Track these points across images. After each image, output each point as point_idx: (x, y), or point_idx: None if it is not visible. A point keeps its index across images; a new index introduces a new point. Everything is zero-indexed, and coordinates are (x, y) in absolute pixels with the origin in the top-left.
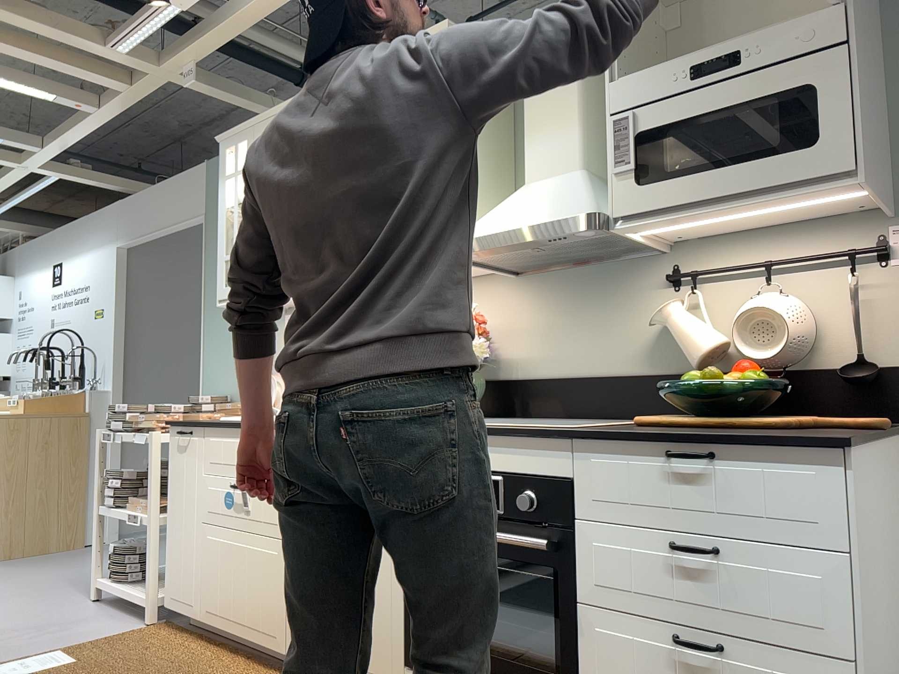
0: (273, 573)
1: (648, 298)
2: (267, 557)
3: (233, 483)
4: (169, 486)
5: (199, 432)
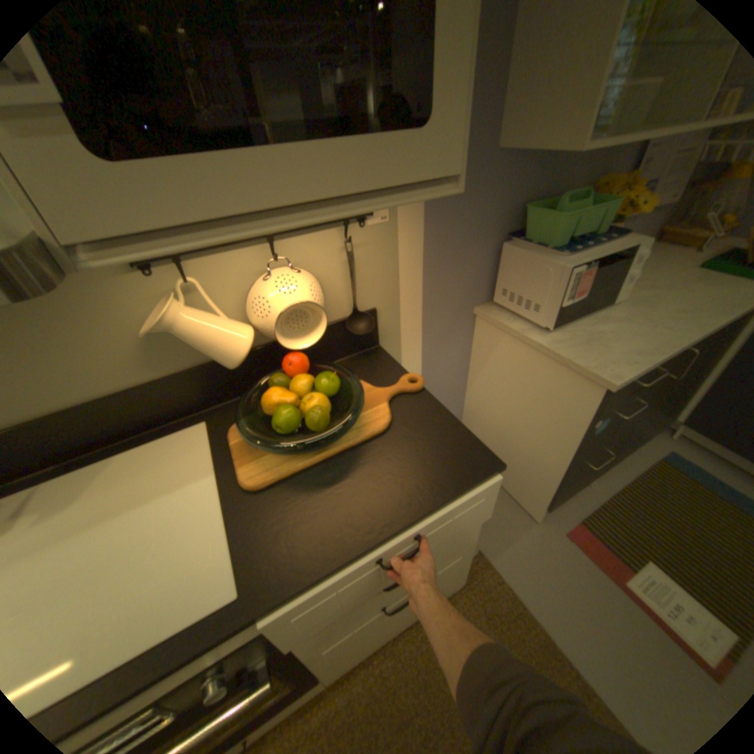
0: None
1: (104, 291)
2: None
3: None
4: None
5: None
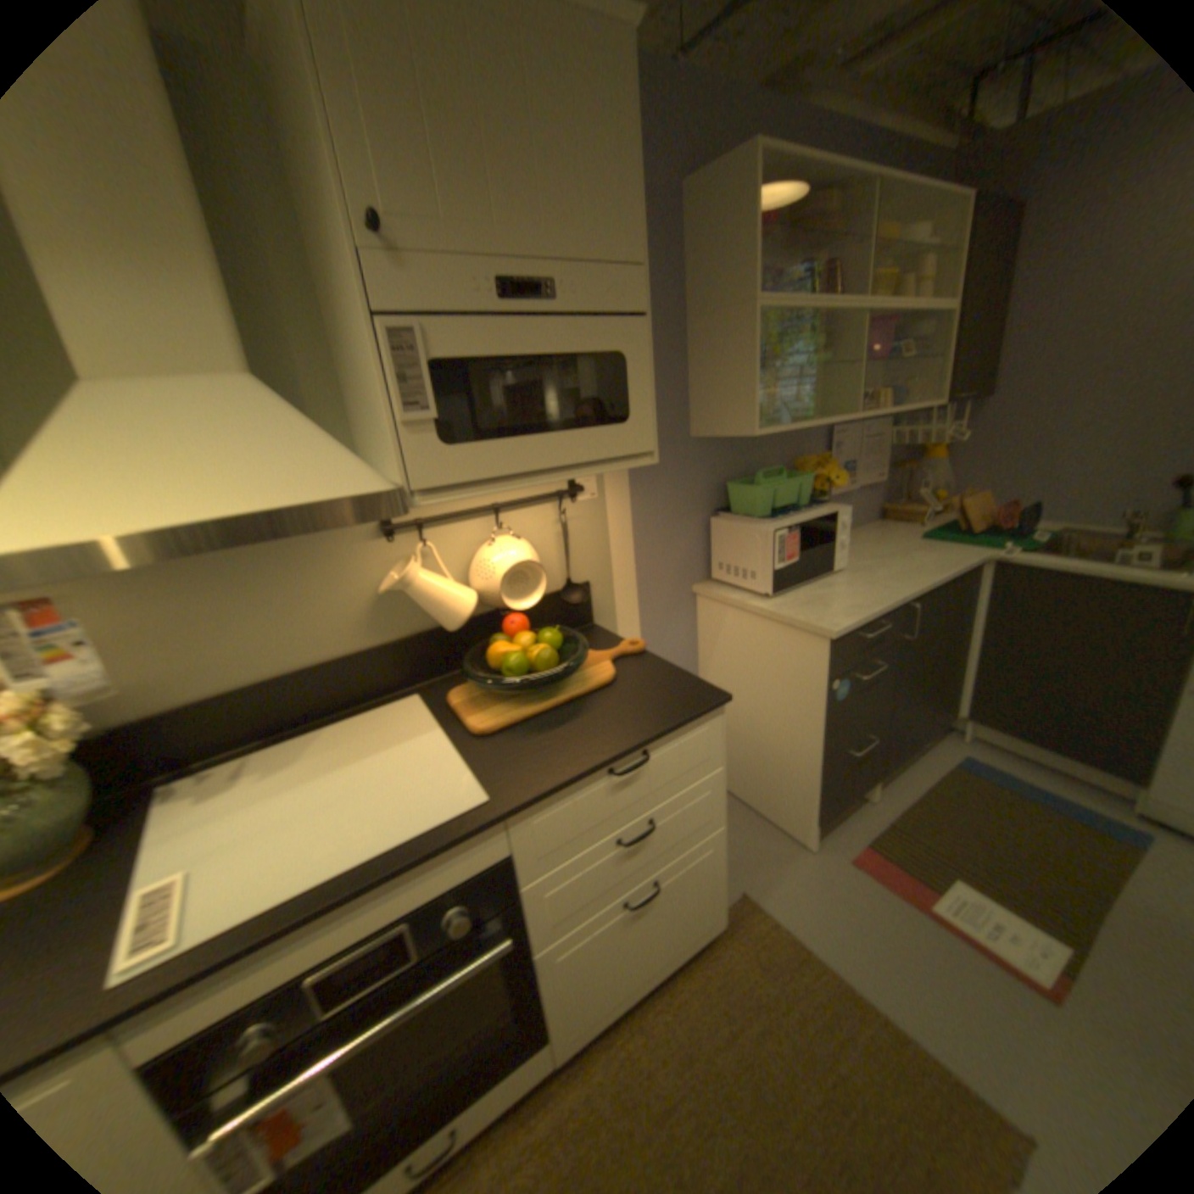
0: None
1: (352, 554)
2: None
3: None
4: None
5: None
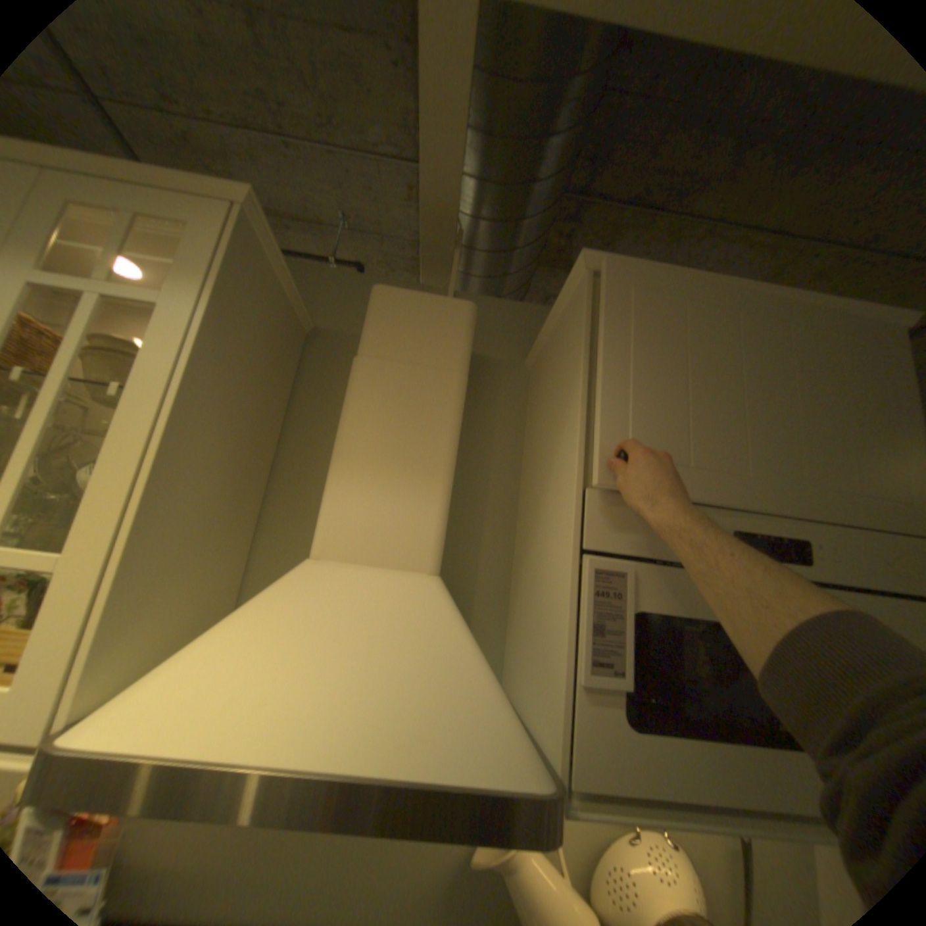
0: None
1: None
2: None
3: None
4: None
5: None
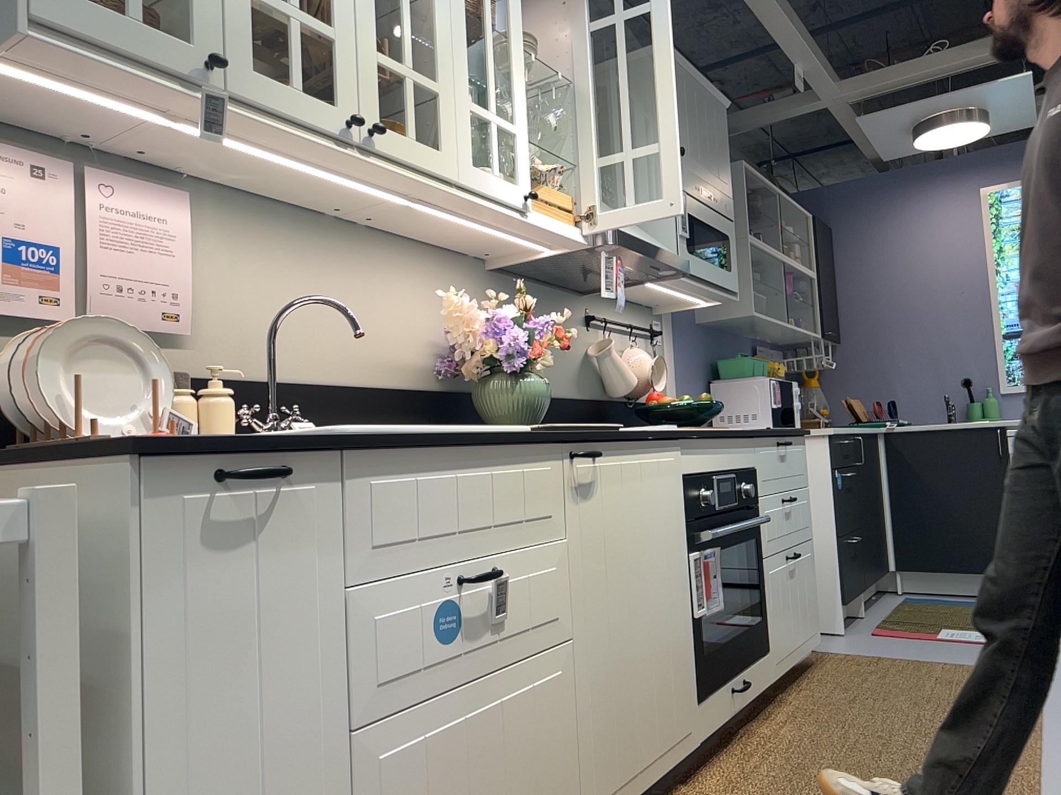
0: (557, 711)
1: (578, 331)
2: (546, 689)
3: (454, 577)
4: (131, 702)
5: (317, 466)
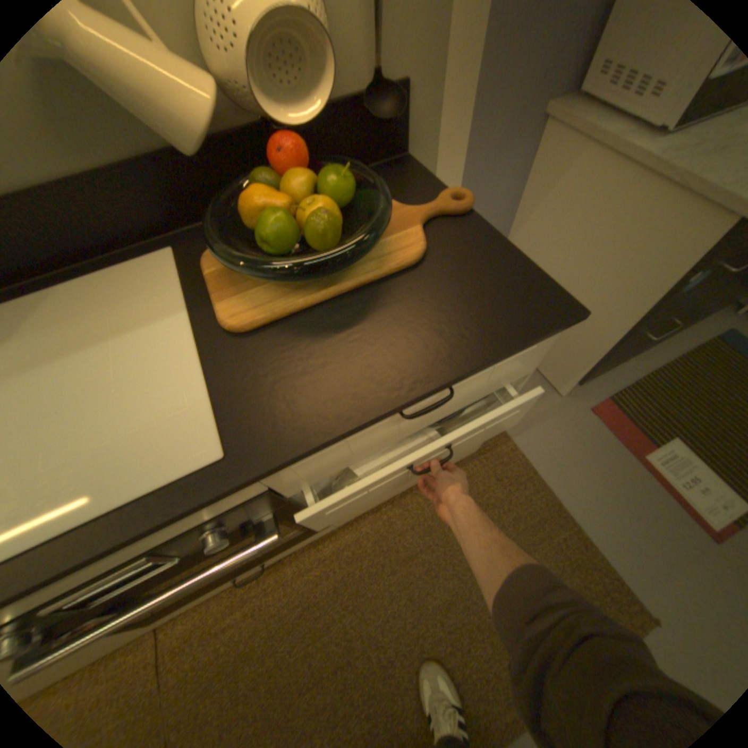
0: None
1: None
2: None
3: None
4: None
5: None
